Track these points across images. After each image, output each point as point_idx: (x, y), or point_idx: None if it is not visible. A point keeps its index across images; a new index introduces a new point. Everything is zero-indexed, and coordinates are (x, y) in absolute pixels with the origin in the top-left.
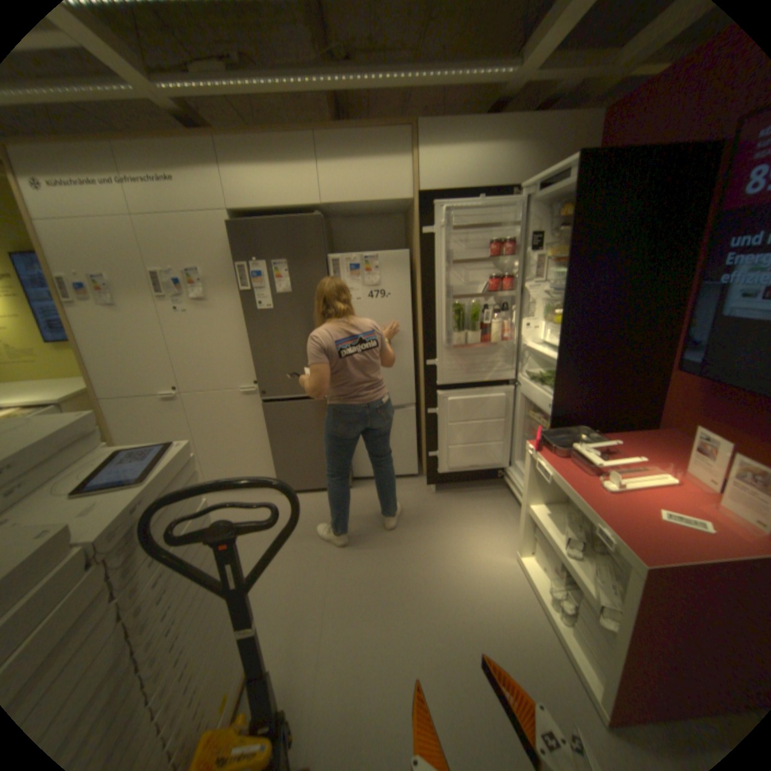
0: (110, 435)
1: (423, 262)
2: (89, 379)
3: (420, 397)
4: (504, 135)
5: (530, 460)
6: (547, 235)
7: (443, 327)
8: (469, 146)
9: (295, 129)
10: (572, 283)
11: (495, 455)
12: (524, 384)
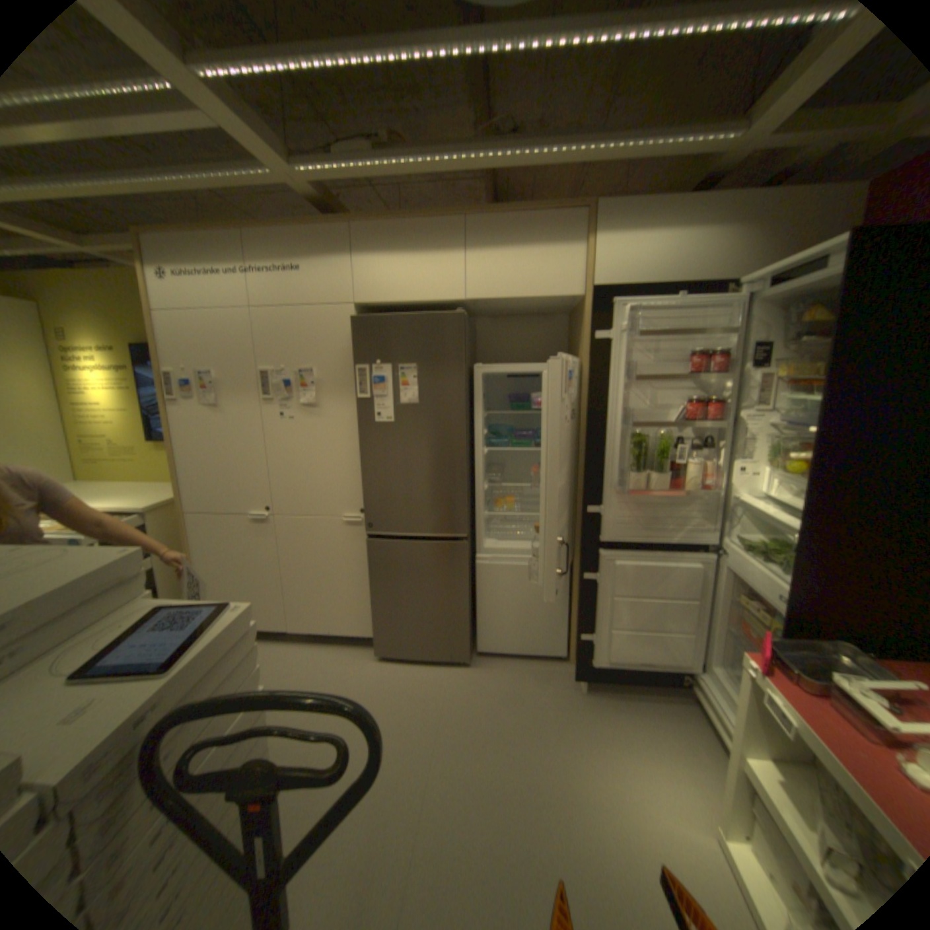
0: (190, 556)
1: (592, 375)
2: (178, 488)
3: (574, 553)
4: (716, 217)
5: (751, 685)
6: (778, 347)
7: (616, 462)
8: (665, 232)
9: (444, 213)
10: (830, 418)
11: (682, 653)
12: (734, 555)
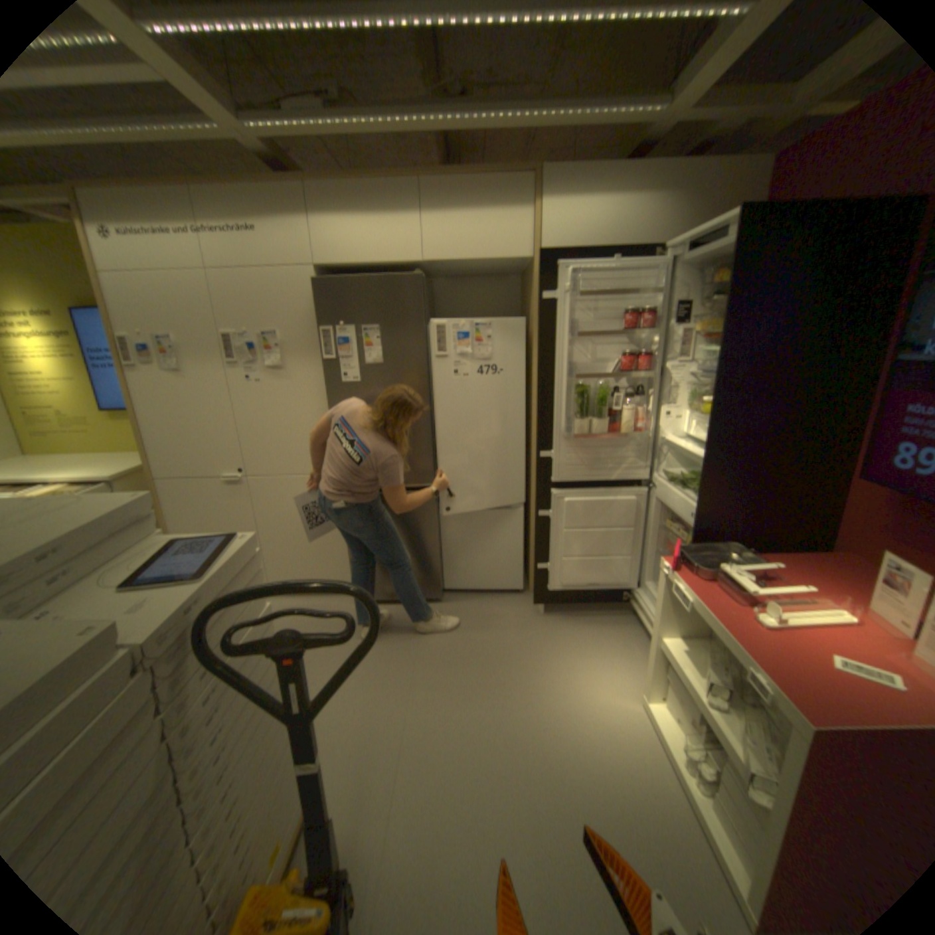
0: (164, 521)
1: (541, 333)
2: (145, 455)
3: (530, 496)
4: (647, 184)
5: (665, 581)
6: (696, 305)
7: (562, 412)
8: (603, 197)
9: (398, 174)
10: (726, 365)
11: (620, 572)
12: (660, 486)
